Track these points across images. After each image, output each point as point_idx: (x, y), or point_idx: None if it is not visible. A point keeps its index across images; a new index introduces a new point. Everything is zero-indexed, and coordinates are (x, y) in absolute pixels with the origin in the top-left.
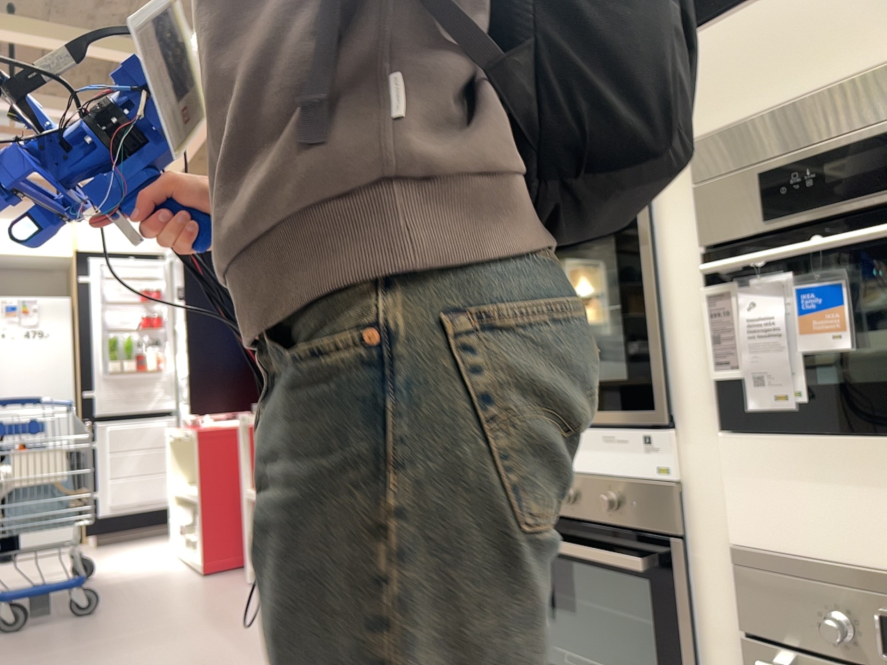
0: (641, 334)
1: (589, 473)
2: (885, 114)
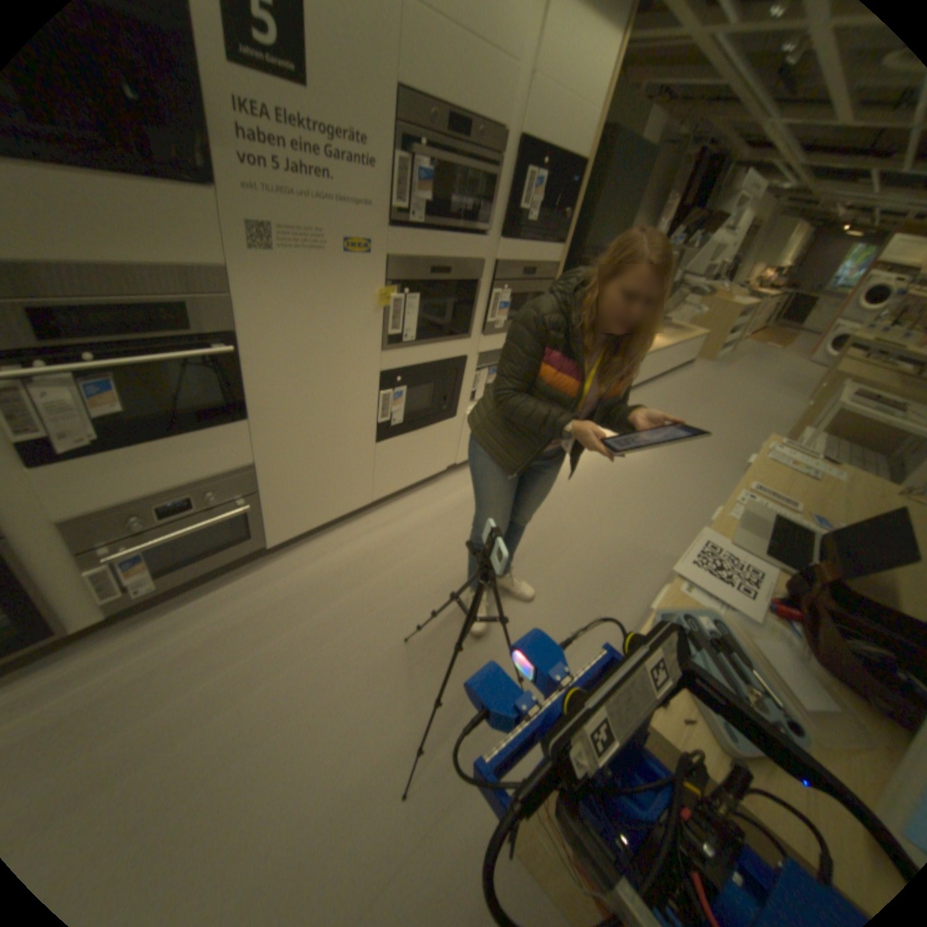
0: None
1: None
2: (121, 291)
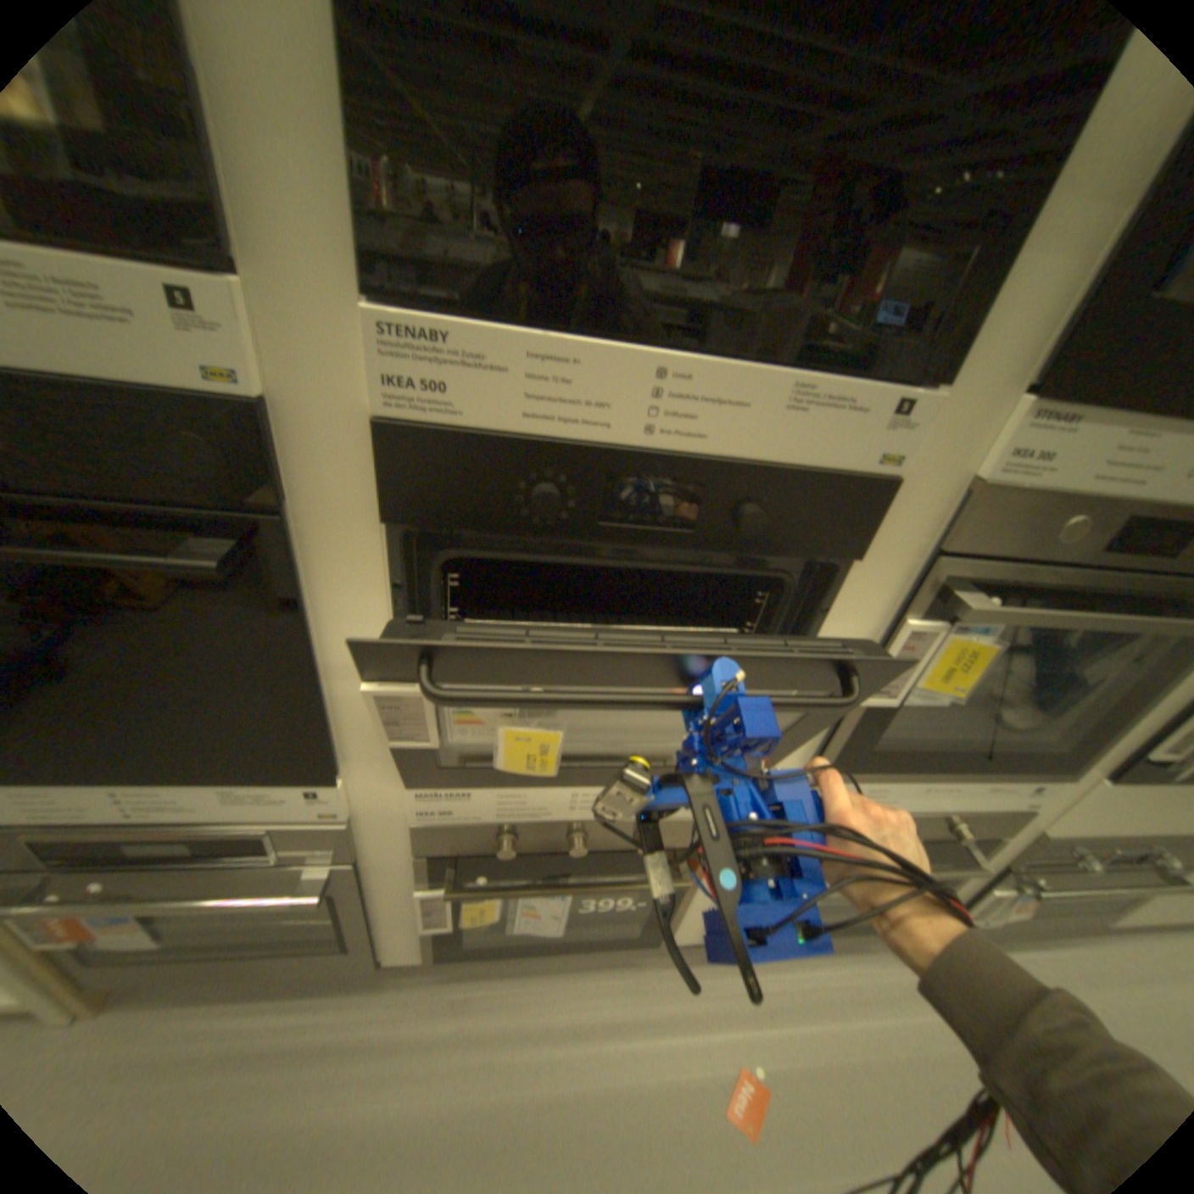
0: (1081, 702)
1: (948, 815)
2: None
